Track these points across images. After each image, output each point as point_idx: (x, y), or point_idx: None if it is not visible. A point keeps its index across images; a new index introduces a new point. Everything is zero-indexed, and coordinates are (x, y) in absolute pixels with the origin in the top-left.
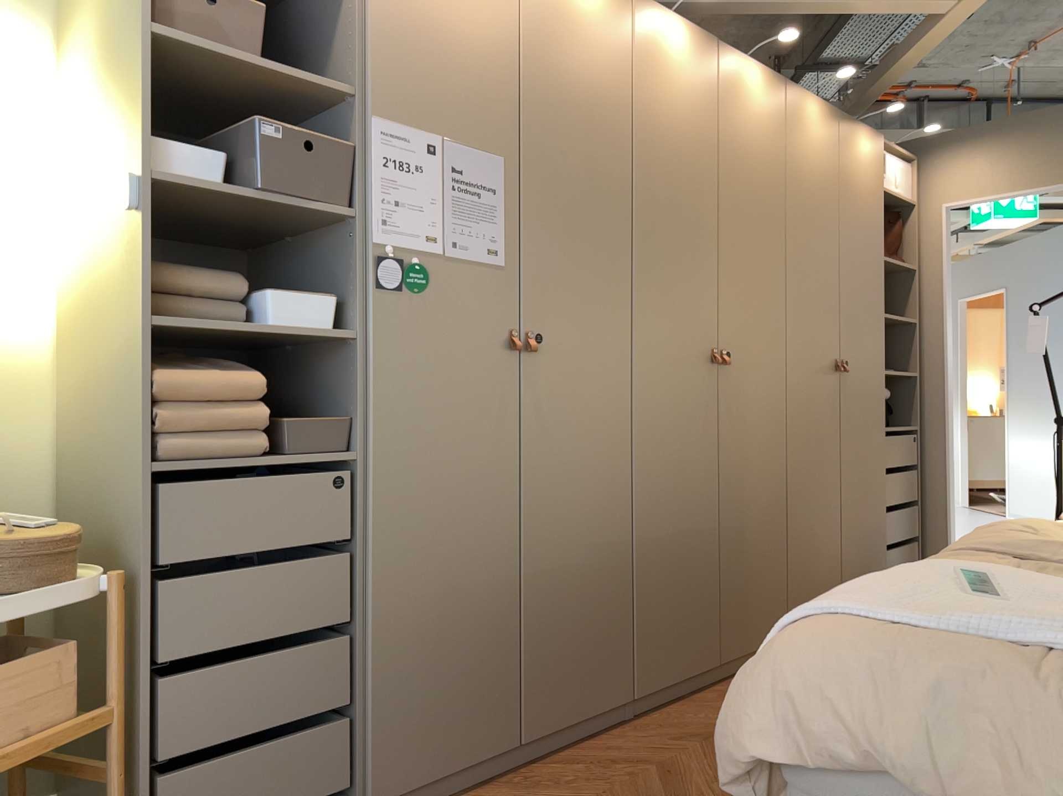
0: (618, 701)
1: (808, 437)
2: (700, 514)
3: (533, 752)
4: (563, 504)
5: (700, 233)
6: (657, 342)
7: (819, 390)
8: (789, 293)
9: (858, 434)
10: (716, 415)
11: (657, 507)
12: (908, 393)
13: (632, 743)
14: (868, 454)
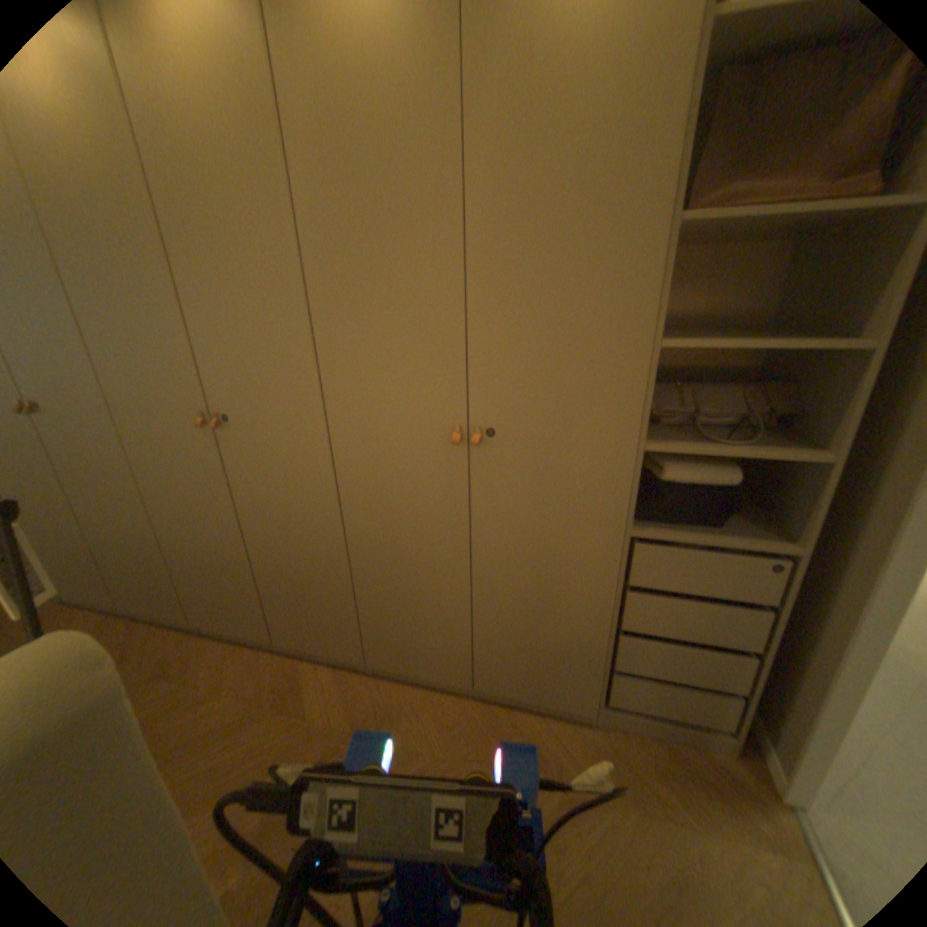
0: (175, 624)
1: (381, 516)
2: (218, 546)
3: (132, 618)
4: (93, 508)
5: (143, 297)
6: (128, 409)
7: (402, 467)
8: (315, 343)
9: (520, 533)
10: (216, 474)
11: (170, 529)
12: (821, 492)
13: (154, 649)
14: (549, 562)
